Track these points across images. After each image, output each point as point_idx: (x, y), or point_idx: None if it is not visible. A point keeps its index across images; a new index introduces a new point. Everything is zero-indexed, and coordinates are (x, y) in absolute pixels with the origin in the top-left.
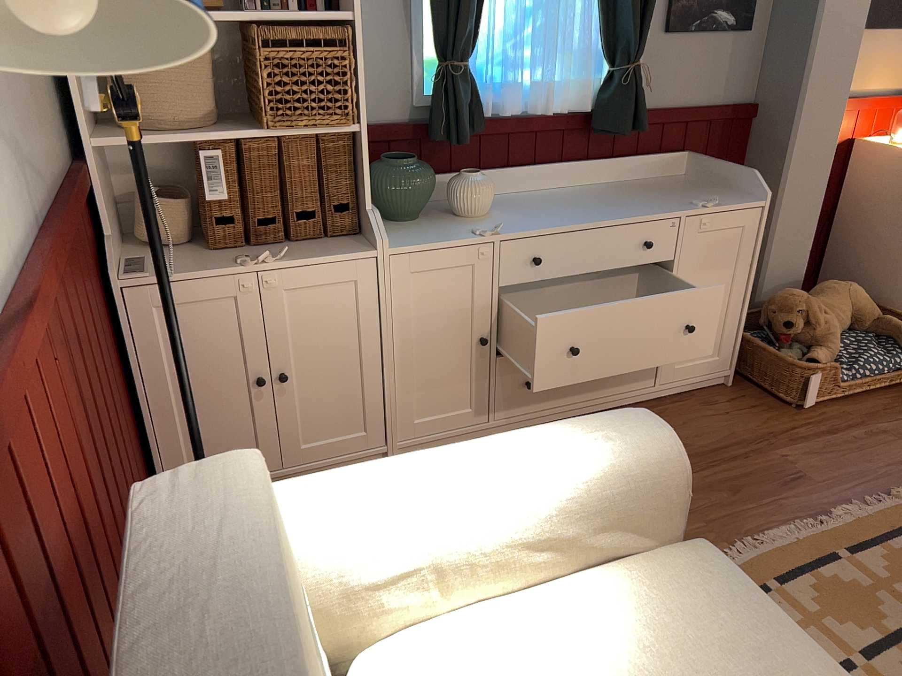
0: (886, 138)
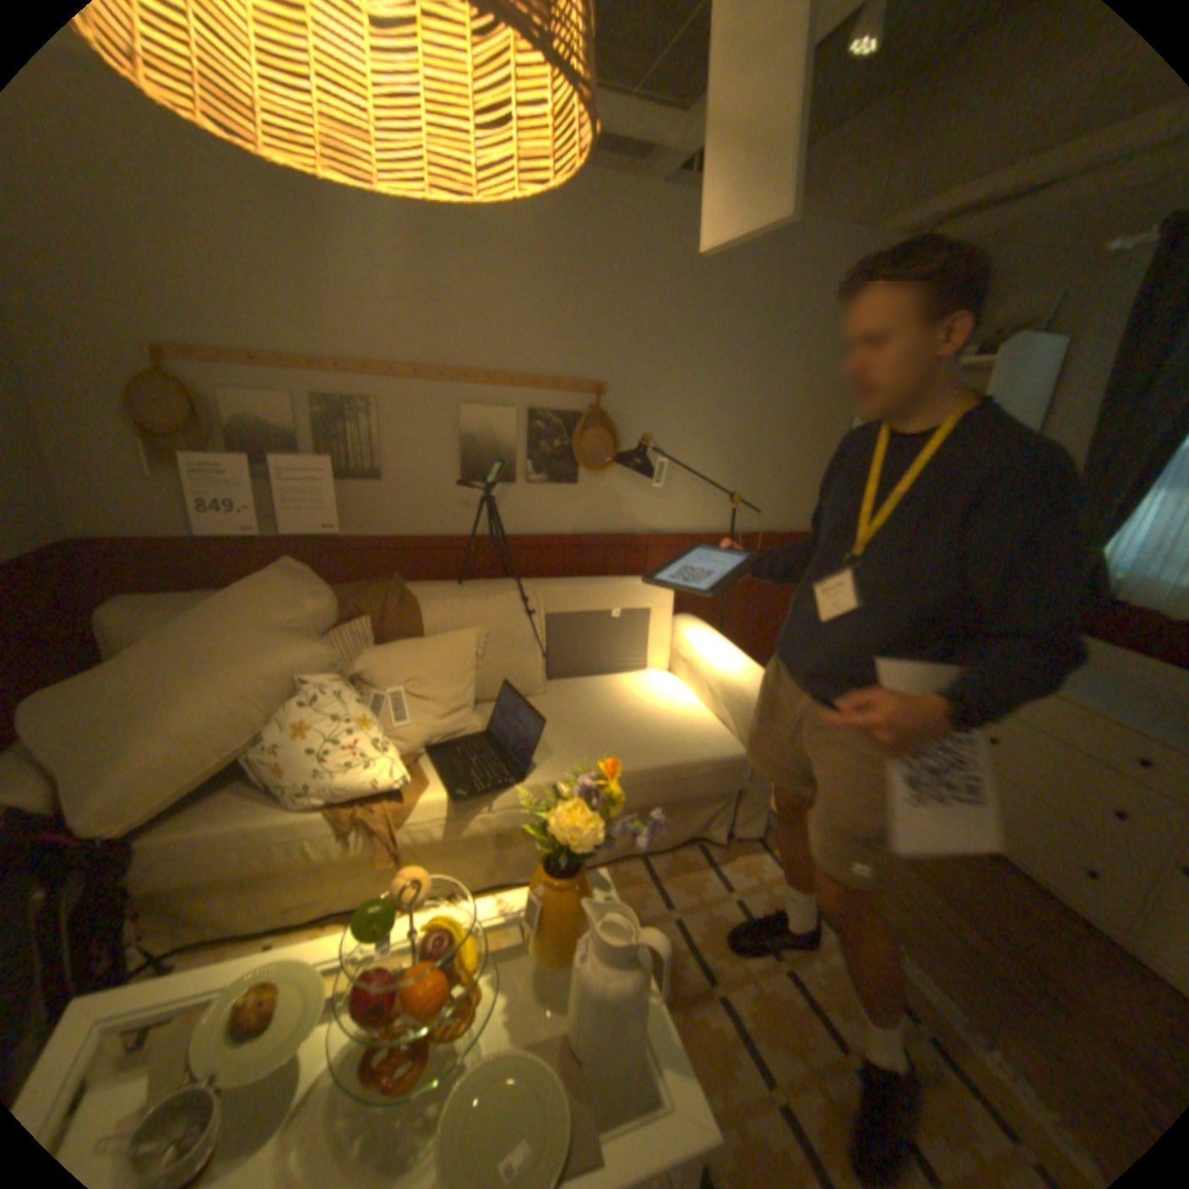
0: None
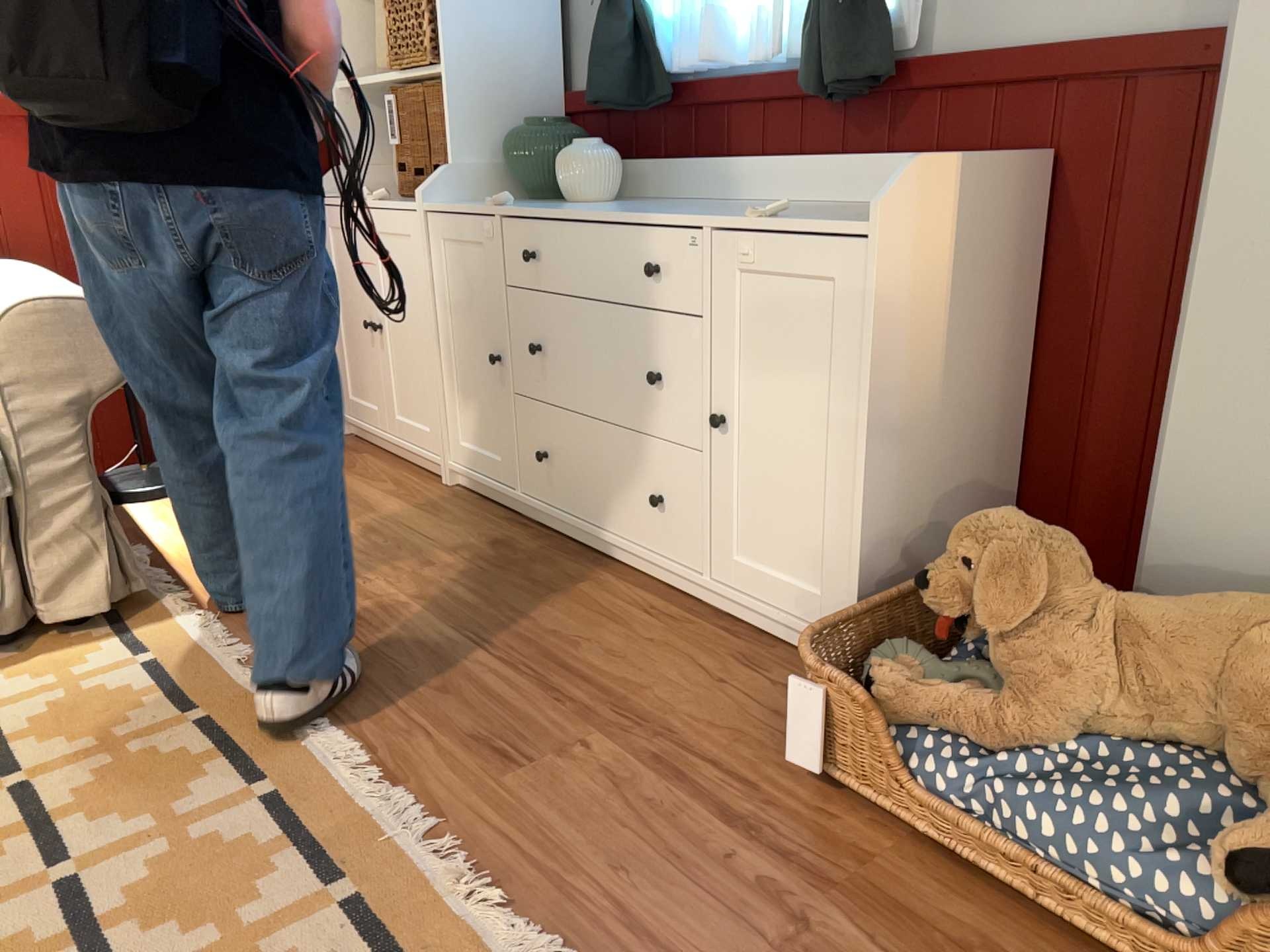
0: None
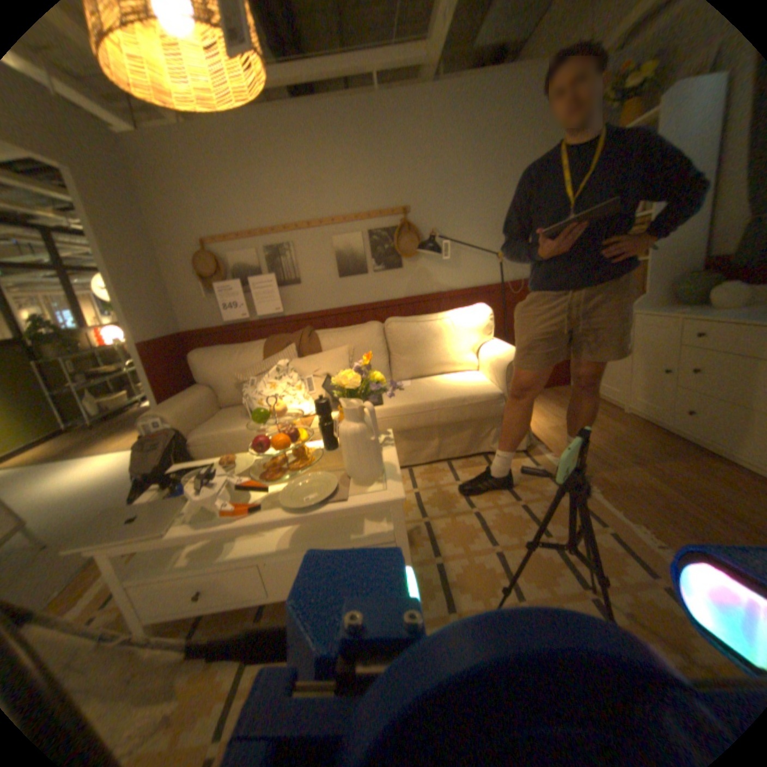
0: None
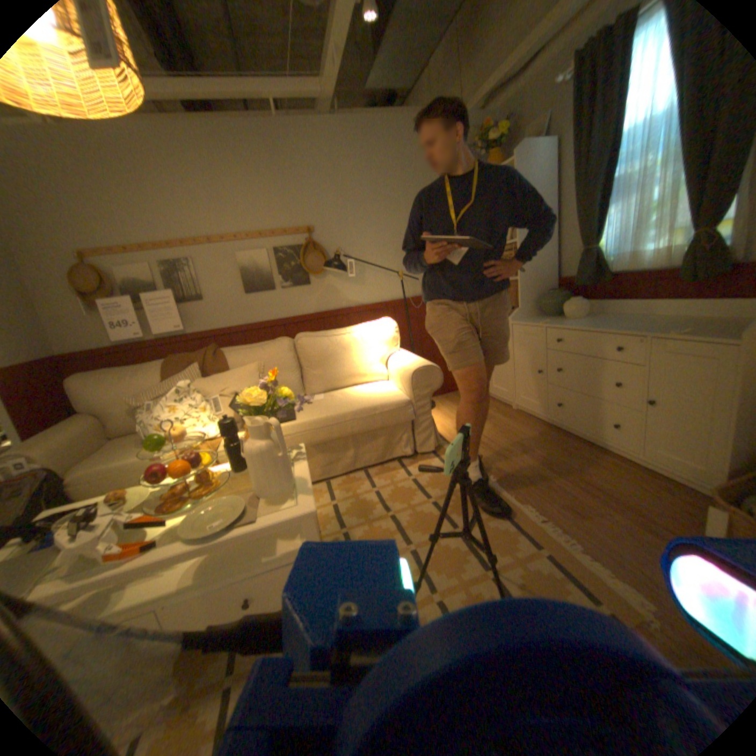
0: None
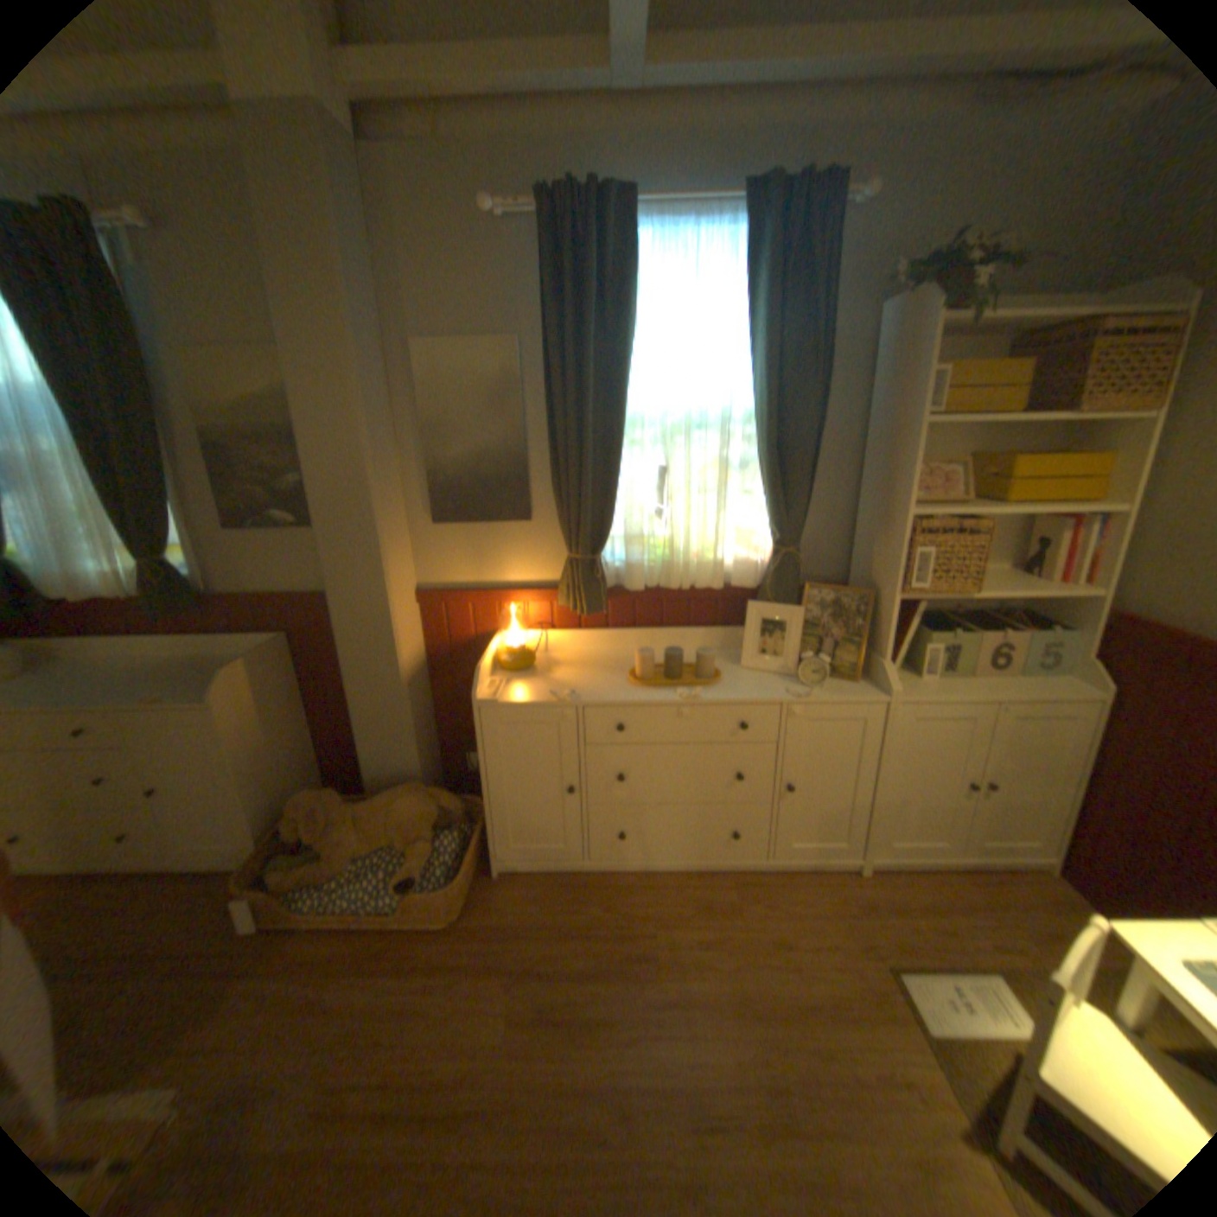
0: (529, 634)
